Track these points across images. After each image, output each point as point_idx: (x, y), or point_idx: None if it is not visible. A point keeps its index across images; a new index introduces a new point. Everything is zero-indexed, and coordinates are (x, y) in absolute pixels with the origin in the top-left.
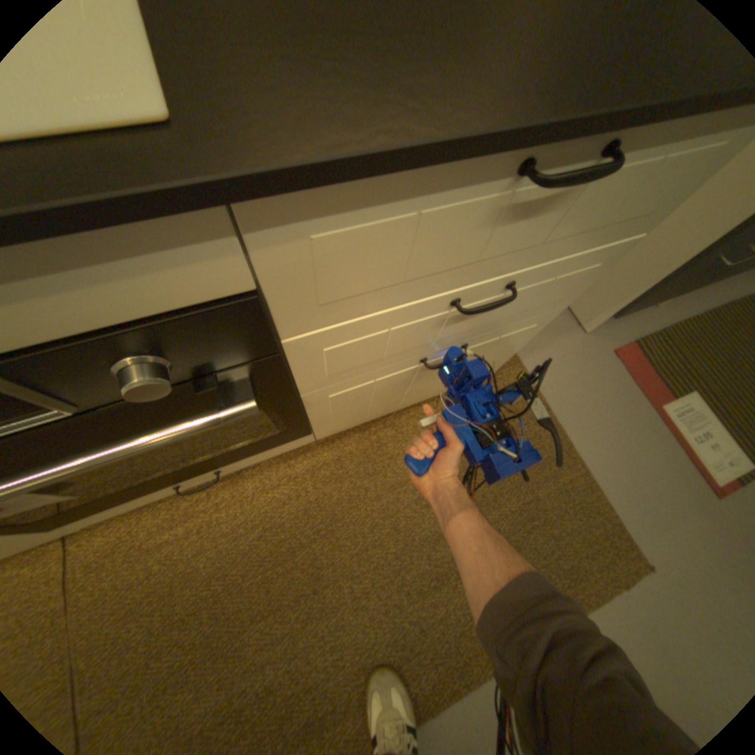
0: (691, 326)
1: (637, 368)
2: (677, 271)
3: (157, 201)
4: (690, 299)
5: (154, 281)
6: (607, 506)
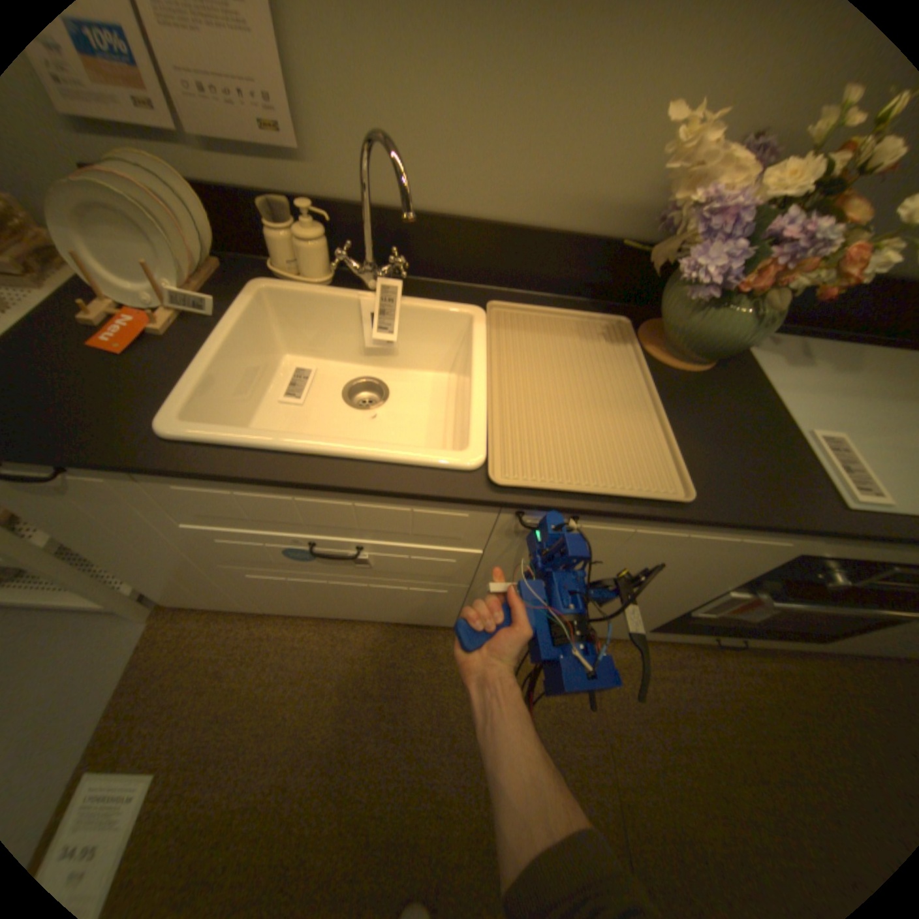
0: None
1: None
2: None
3: None
4: None
5: None
6: None
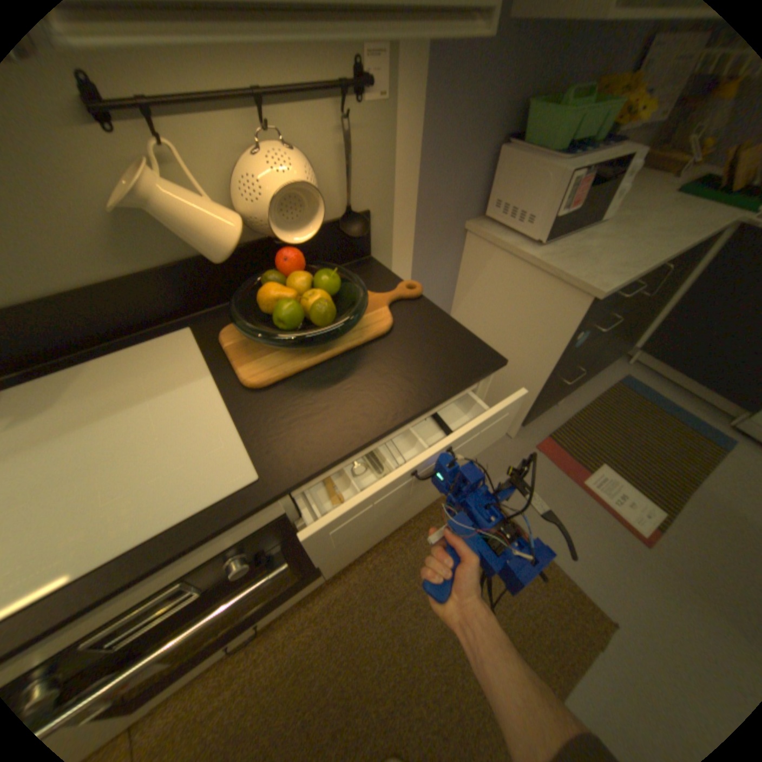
0: (585, 415)
1: (555, 457)
2: (539, 396)
3: (258, 508)
4: (579, 395)
5: (248, 526)
6: (565, 580)
